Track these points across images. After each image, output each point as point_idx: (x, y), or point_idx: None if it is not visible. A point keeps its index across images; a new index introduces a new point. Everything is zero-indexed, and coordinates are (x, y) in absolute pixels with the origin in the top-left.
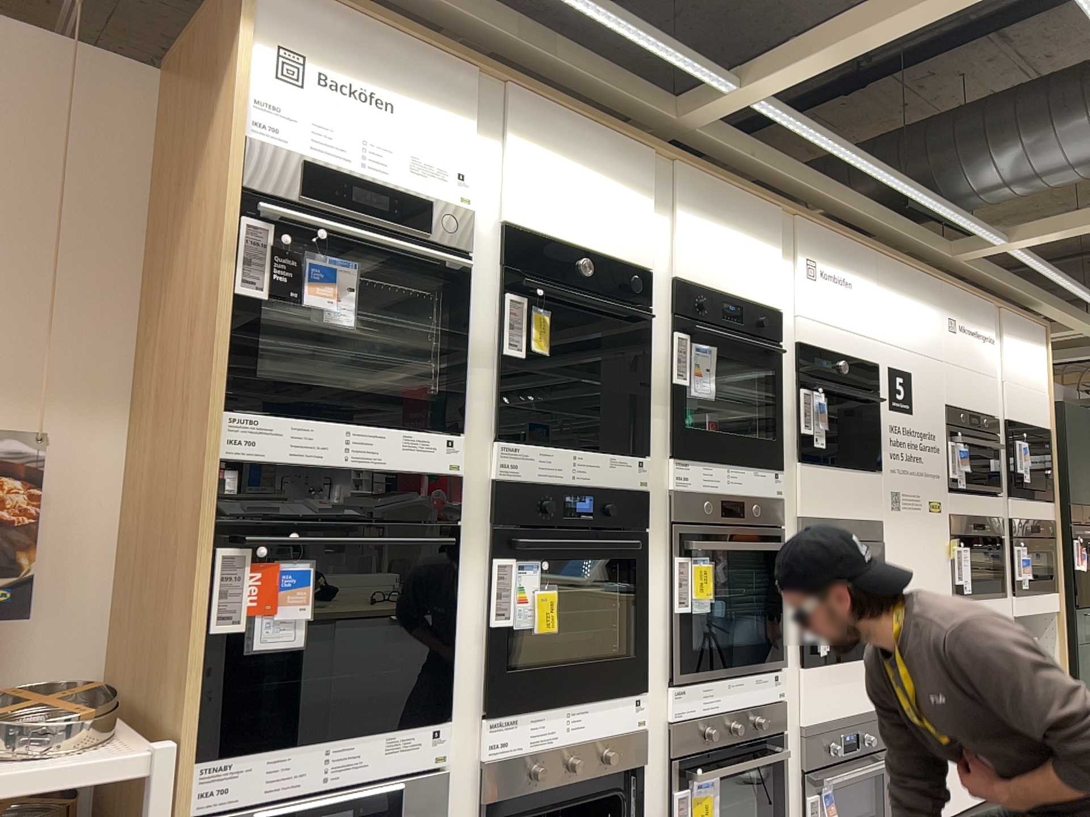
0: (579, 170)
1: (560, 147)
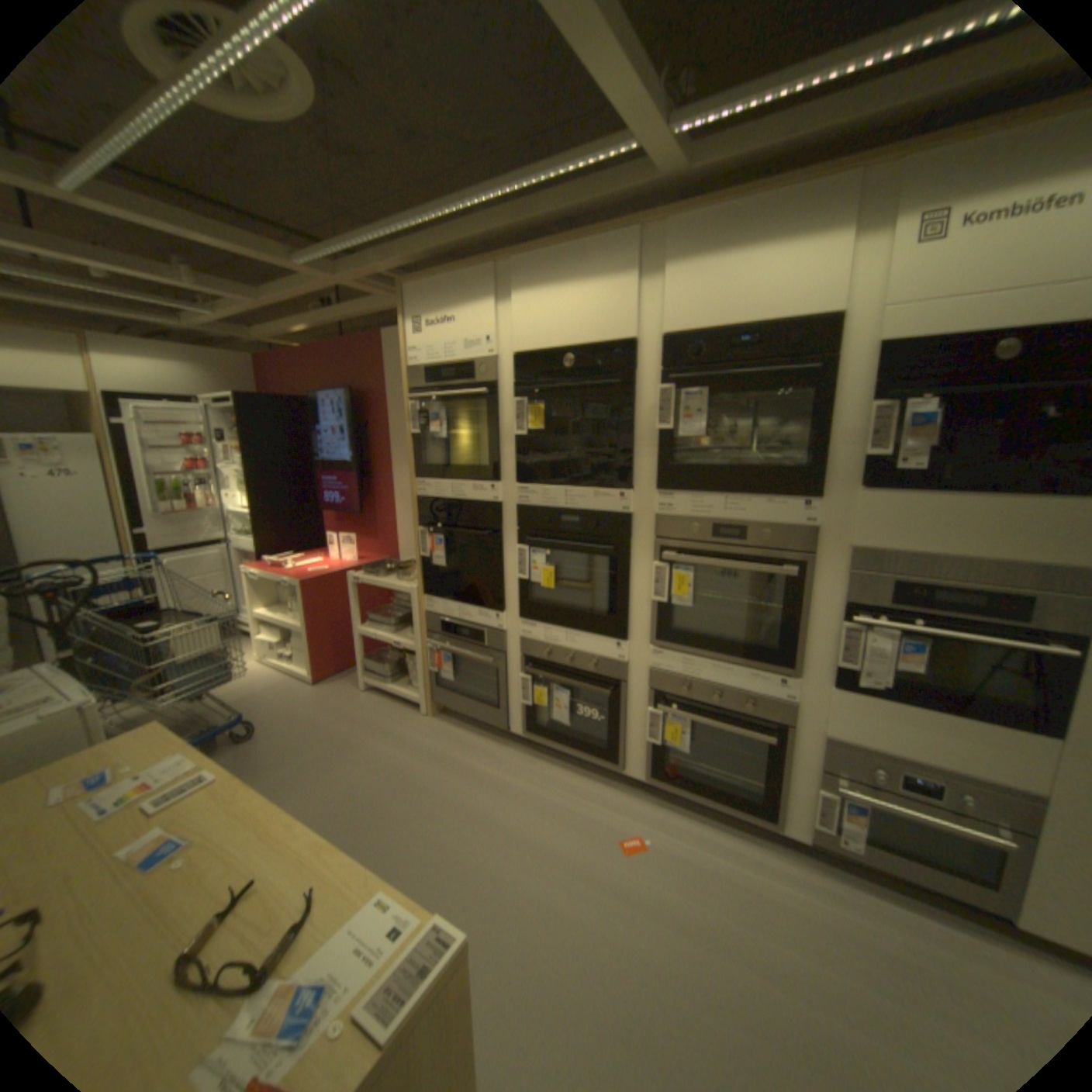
0: (563, 281)
1: (546, 272)
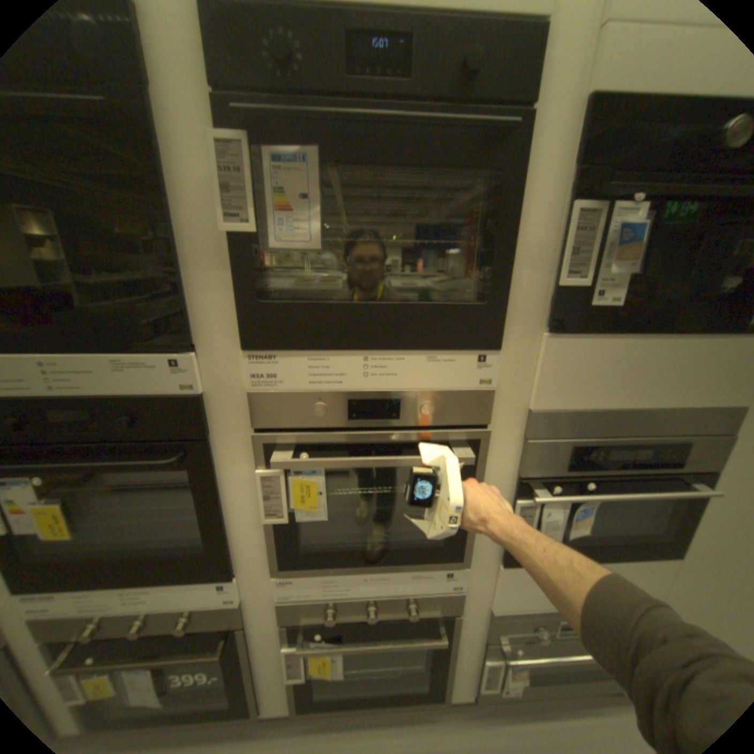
0: None
1: None
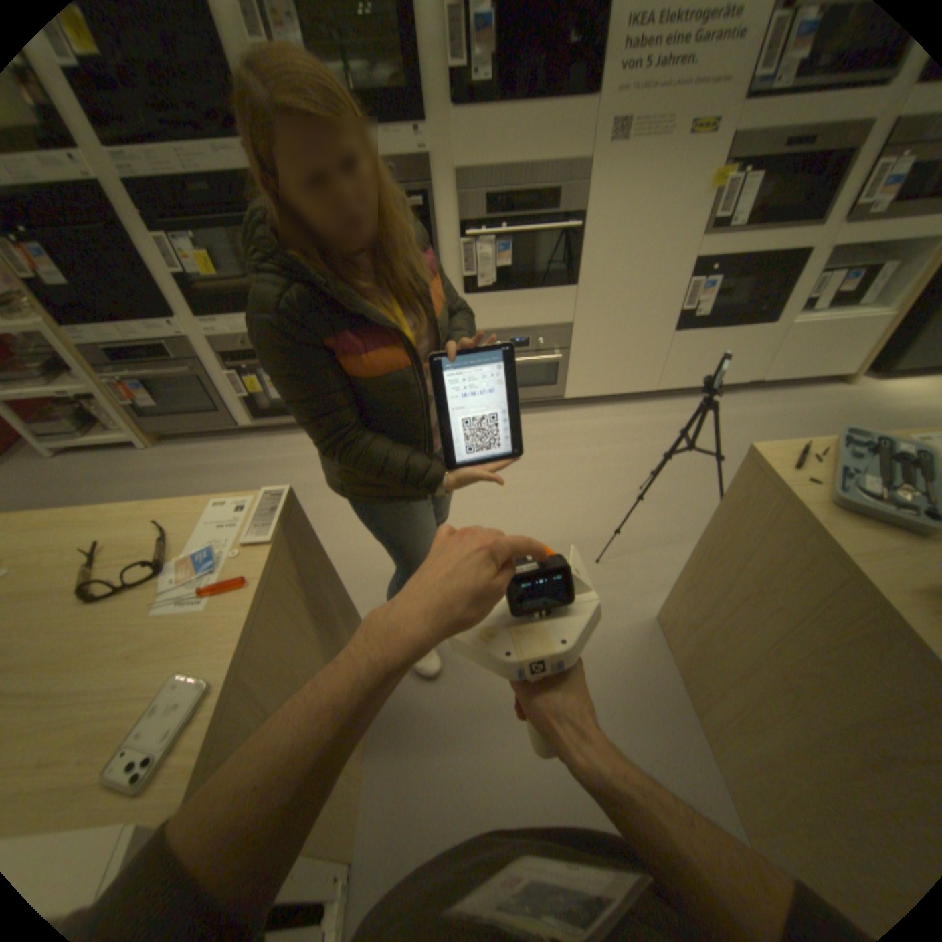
0: None
1: None
